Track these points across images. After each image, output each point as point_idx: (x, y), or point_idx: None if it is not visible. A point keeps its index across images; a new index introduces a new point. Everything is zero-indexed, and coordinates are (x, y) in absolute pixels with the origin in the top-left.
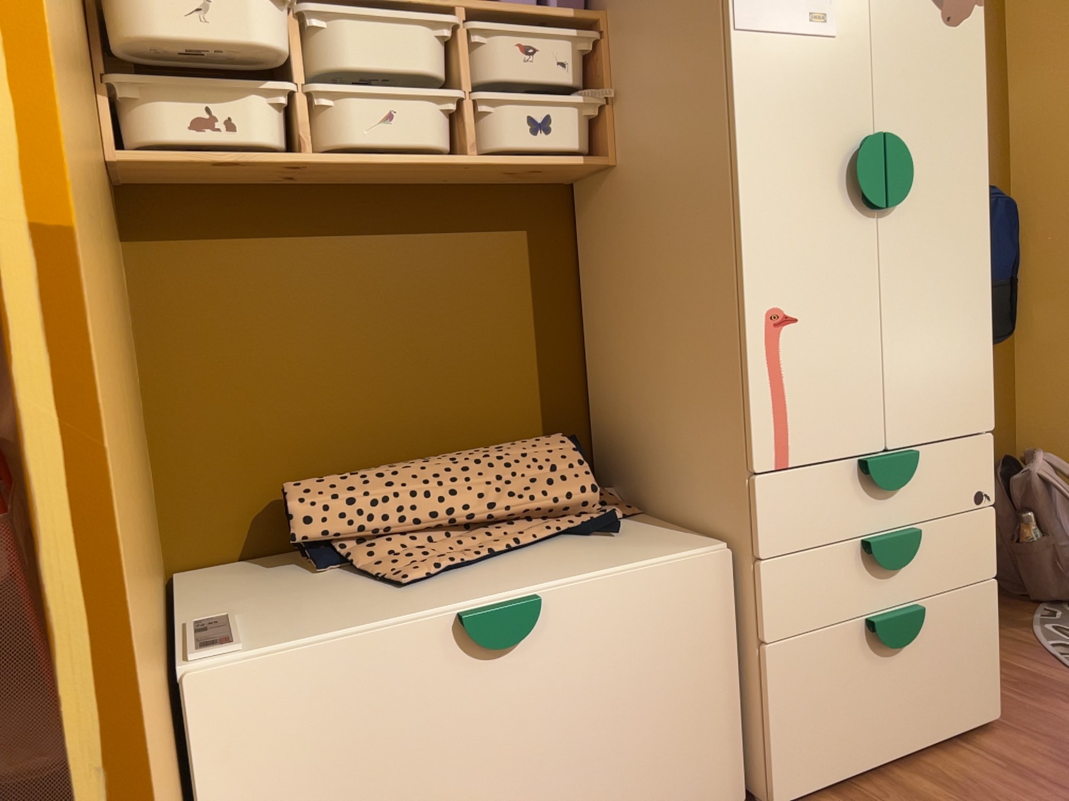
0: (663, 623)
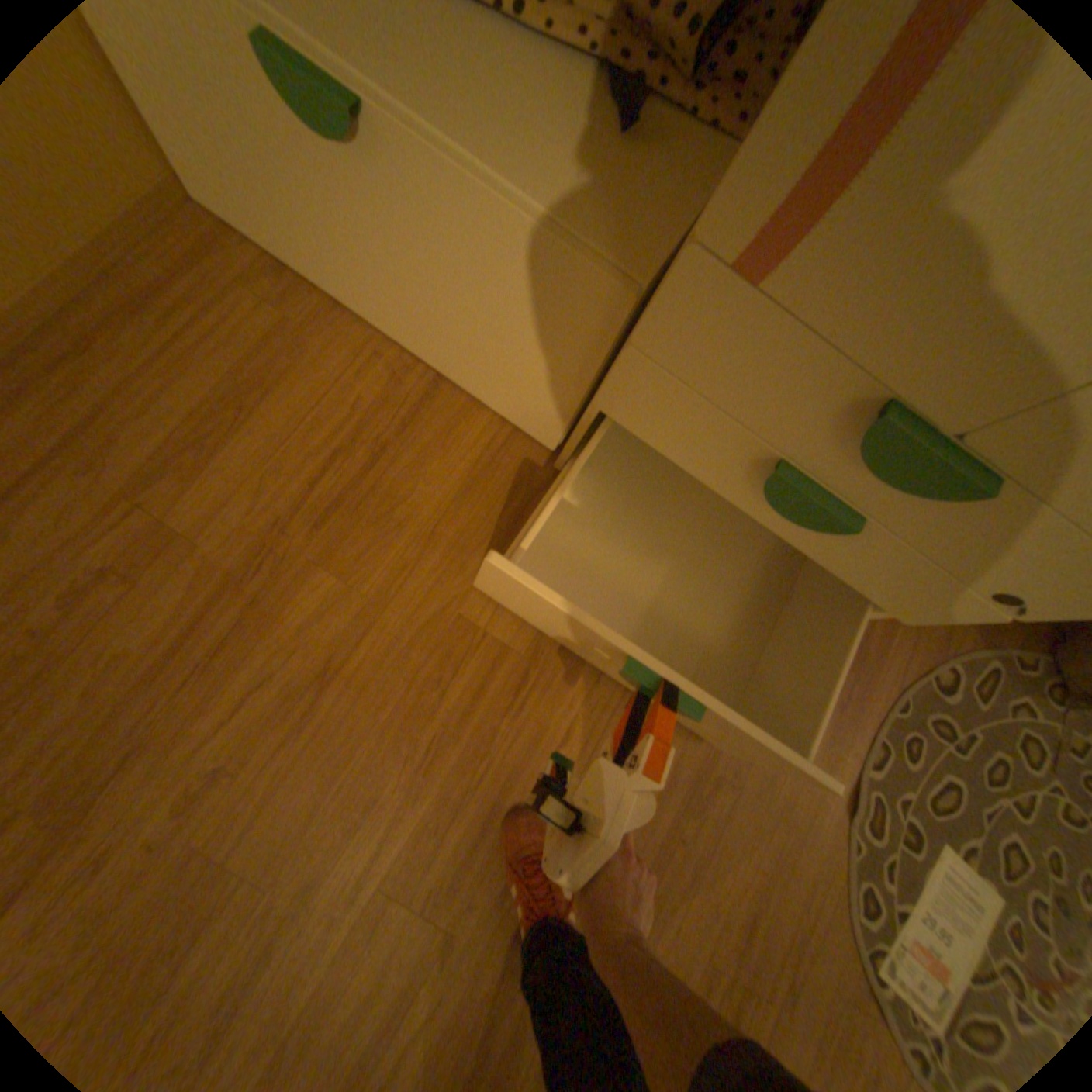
0: (518, 282)
